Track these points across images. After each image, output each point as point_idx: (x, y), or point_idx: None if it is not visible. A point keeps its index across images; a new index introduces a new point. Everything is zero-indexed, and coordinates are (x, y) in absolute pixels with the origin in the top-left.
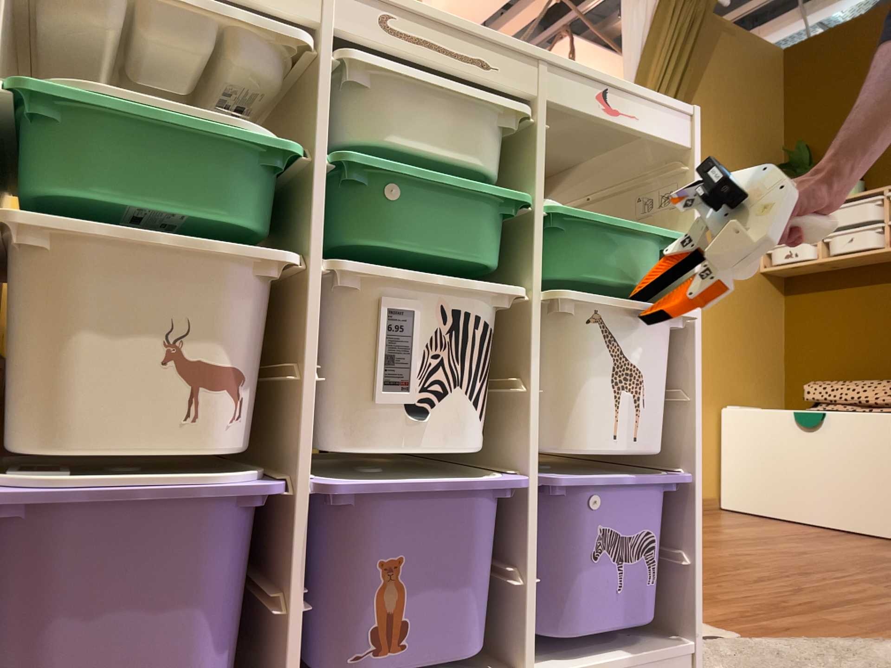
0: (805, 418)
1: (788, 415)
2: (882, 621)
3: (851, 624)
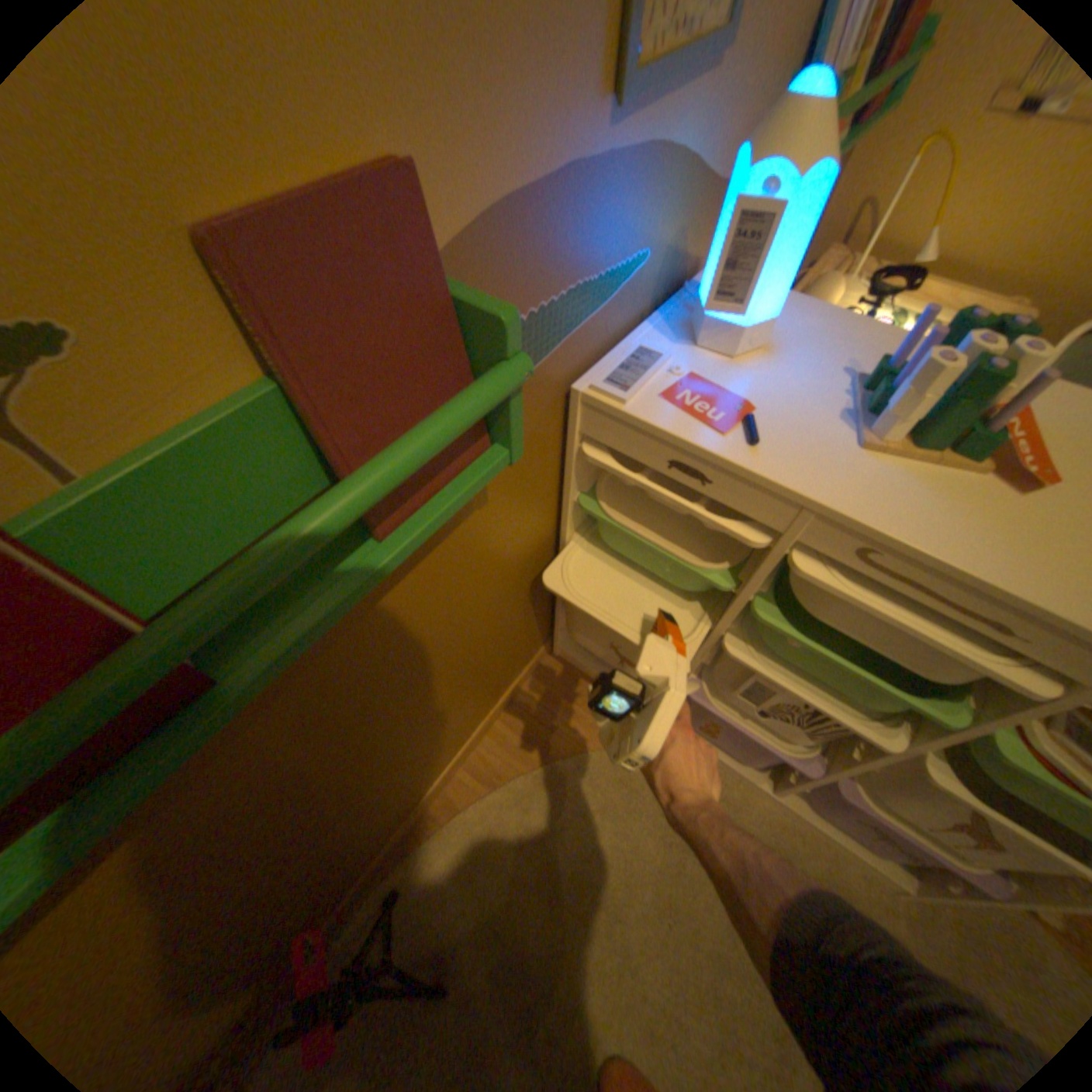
0: None
1: None
2: None
3: None
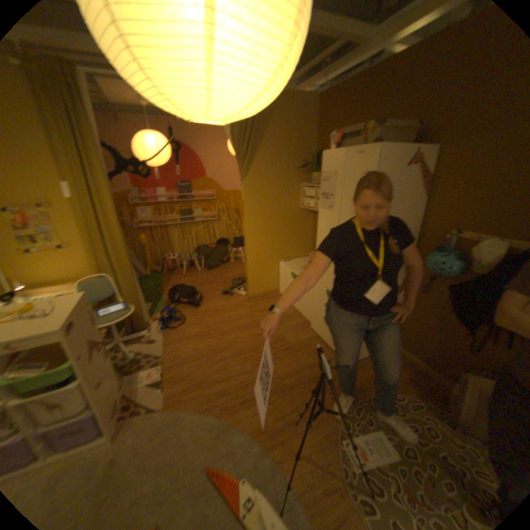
0: (293, 278)
1: (290, 275)
2: (216, 399)
3: (203, 402)
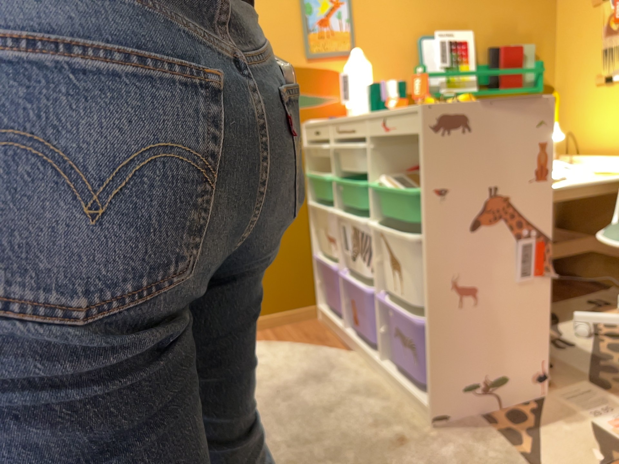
0: None
1: None
2: None
3: None
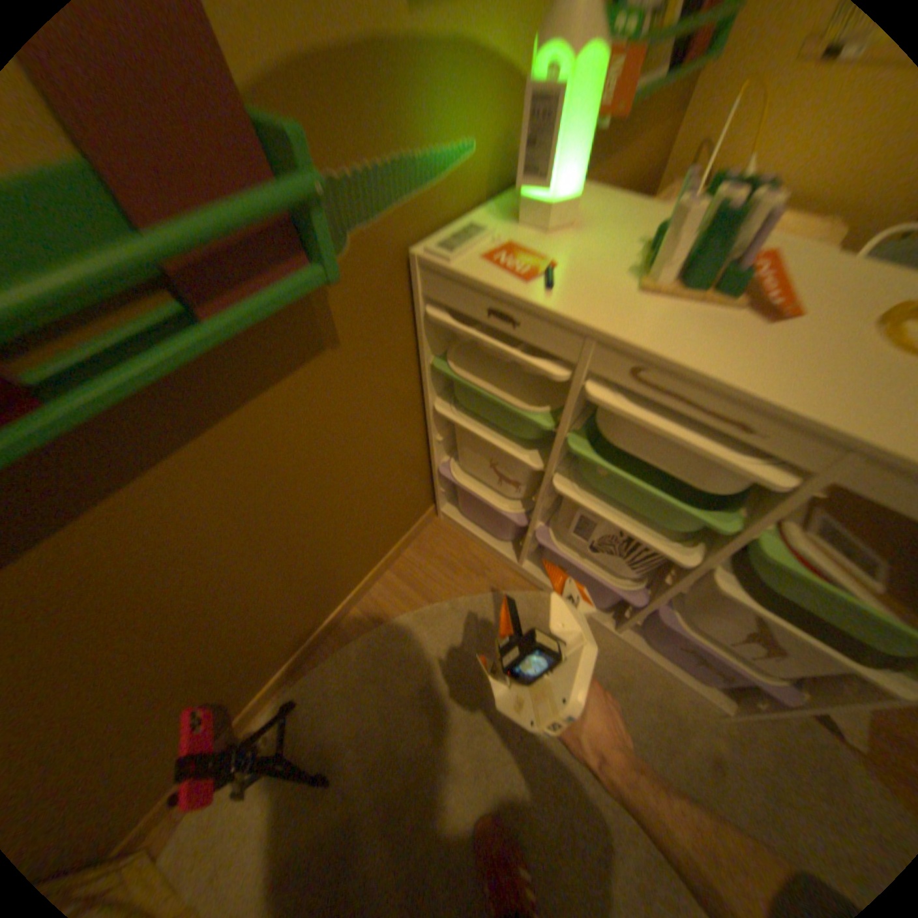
0: None
1: None
2: None
3: None
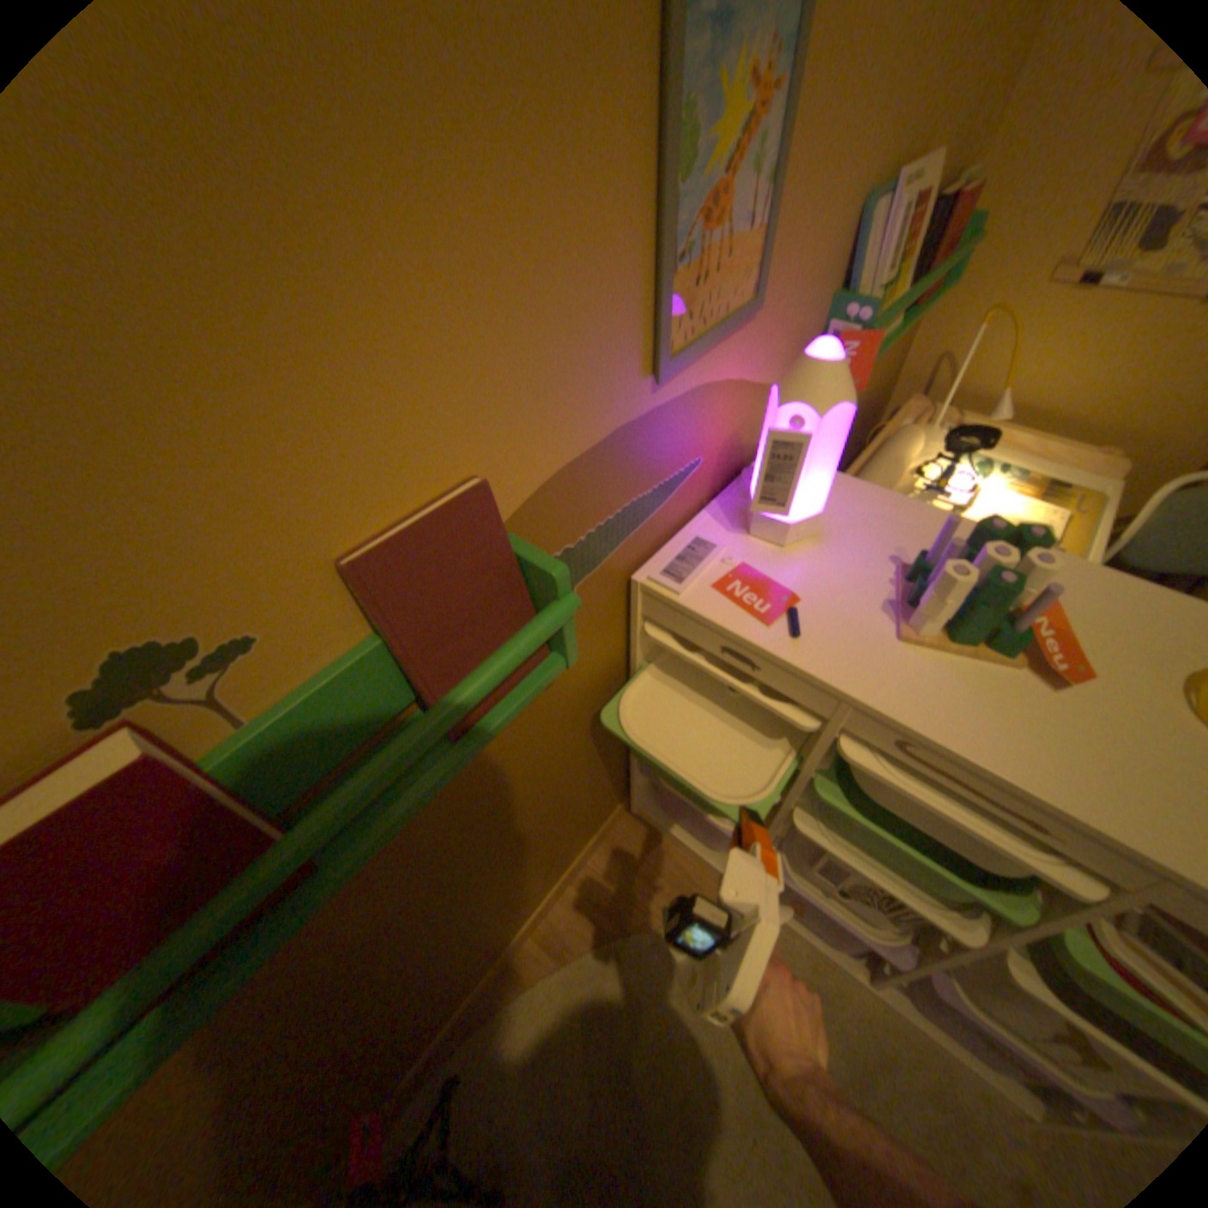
0: None
1: None
2: None
3: None
